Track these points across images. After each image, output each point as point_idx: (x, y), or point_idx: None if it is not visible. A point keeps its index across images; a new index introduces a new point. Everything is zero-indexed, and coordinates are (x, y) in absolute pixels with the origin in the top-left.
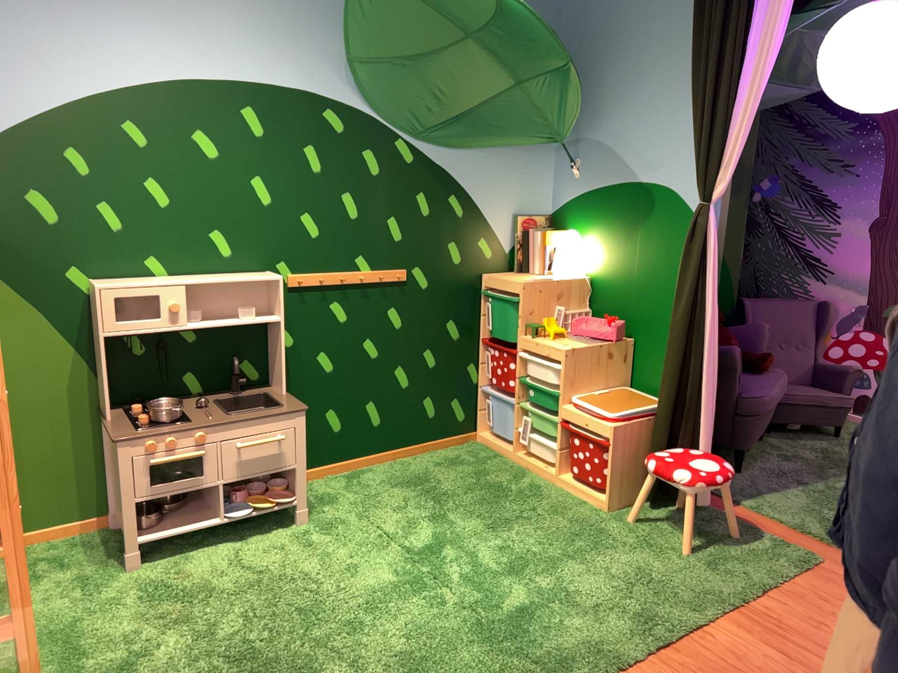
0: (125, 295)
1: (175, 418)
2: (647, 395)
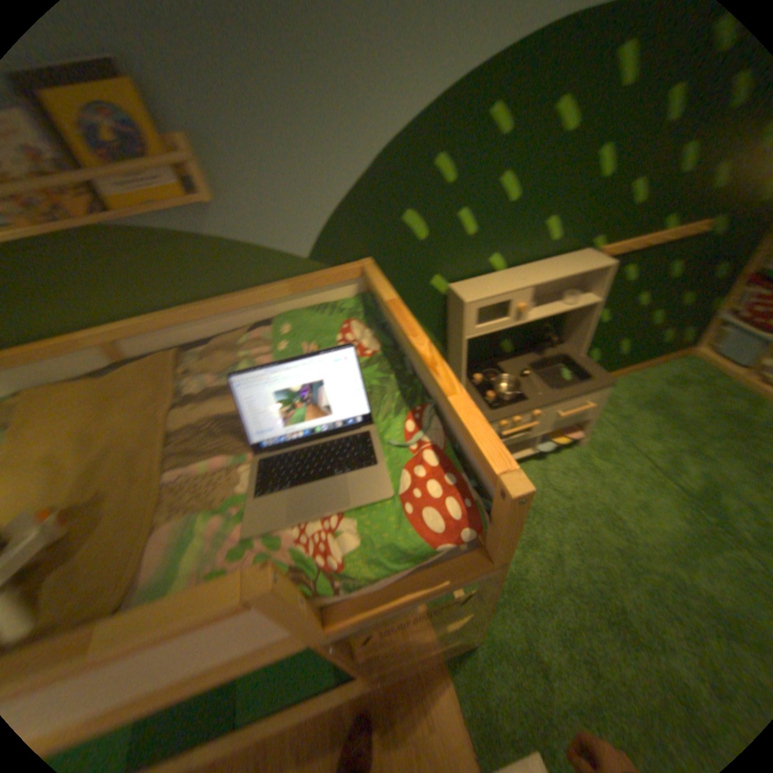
0: (486, 305)
1: (515, 397)
2: None
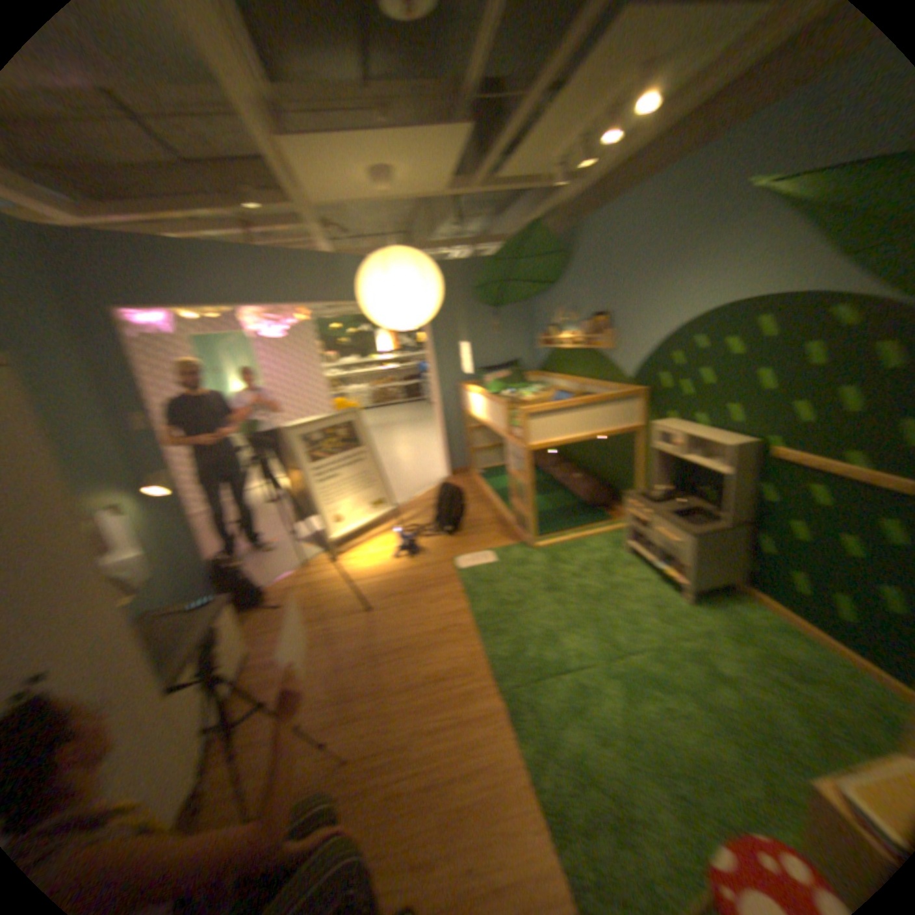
0: (662, 431)
1: (654, 499)
2: None
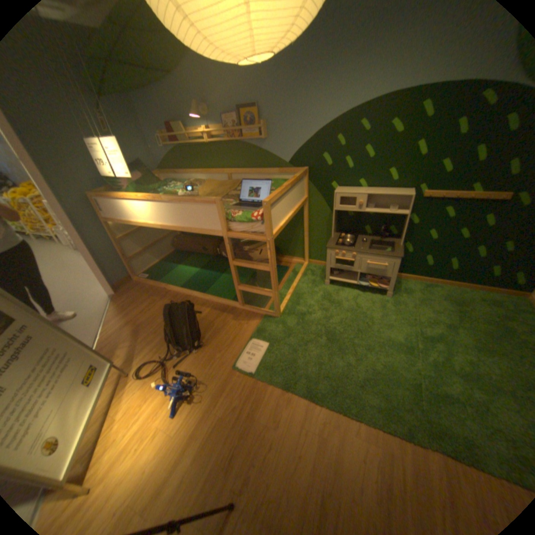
0: (343, 196)
1: (348, 245)
2: None
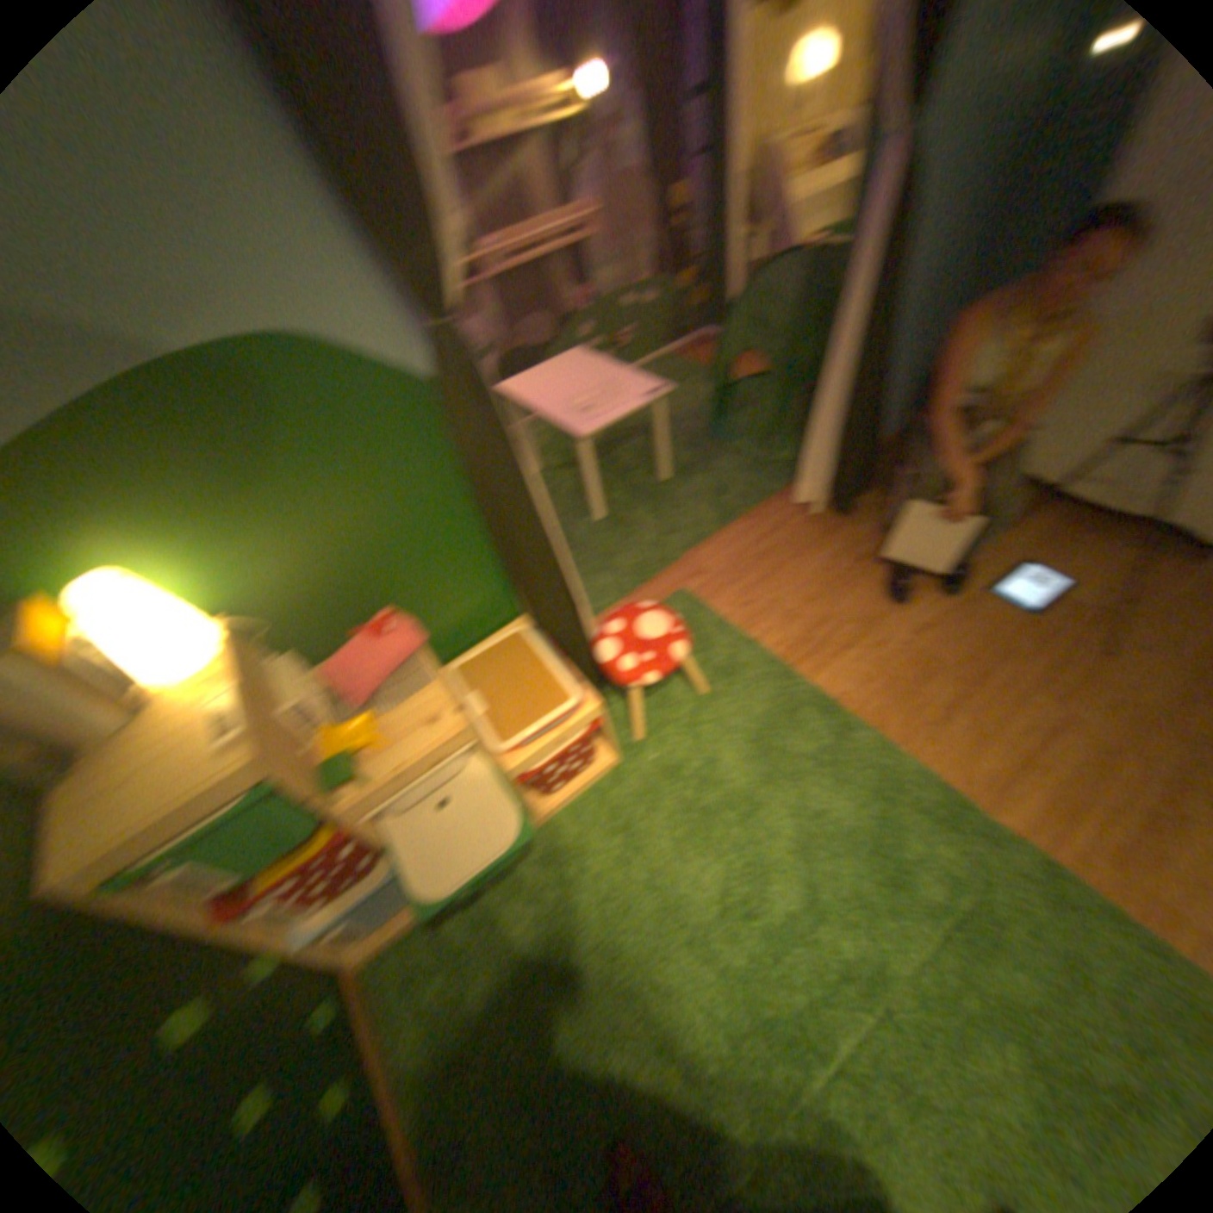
0: None
1: None
2: (487, 643)
